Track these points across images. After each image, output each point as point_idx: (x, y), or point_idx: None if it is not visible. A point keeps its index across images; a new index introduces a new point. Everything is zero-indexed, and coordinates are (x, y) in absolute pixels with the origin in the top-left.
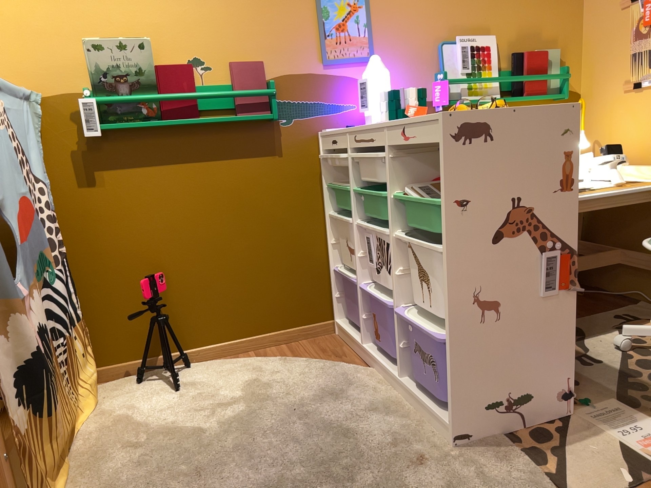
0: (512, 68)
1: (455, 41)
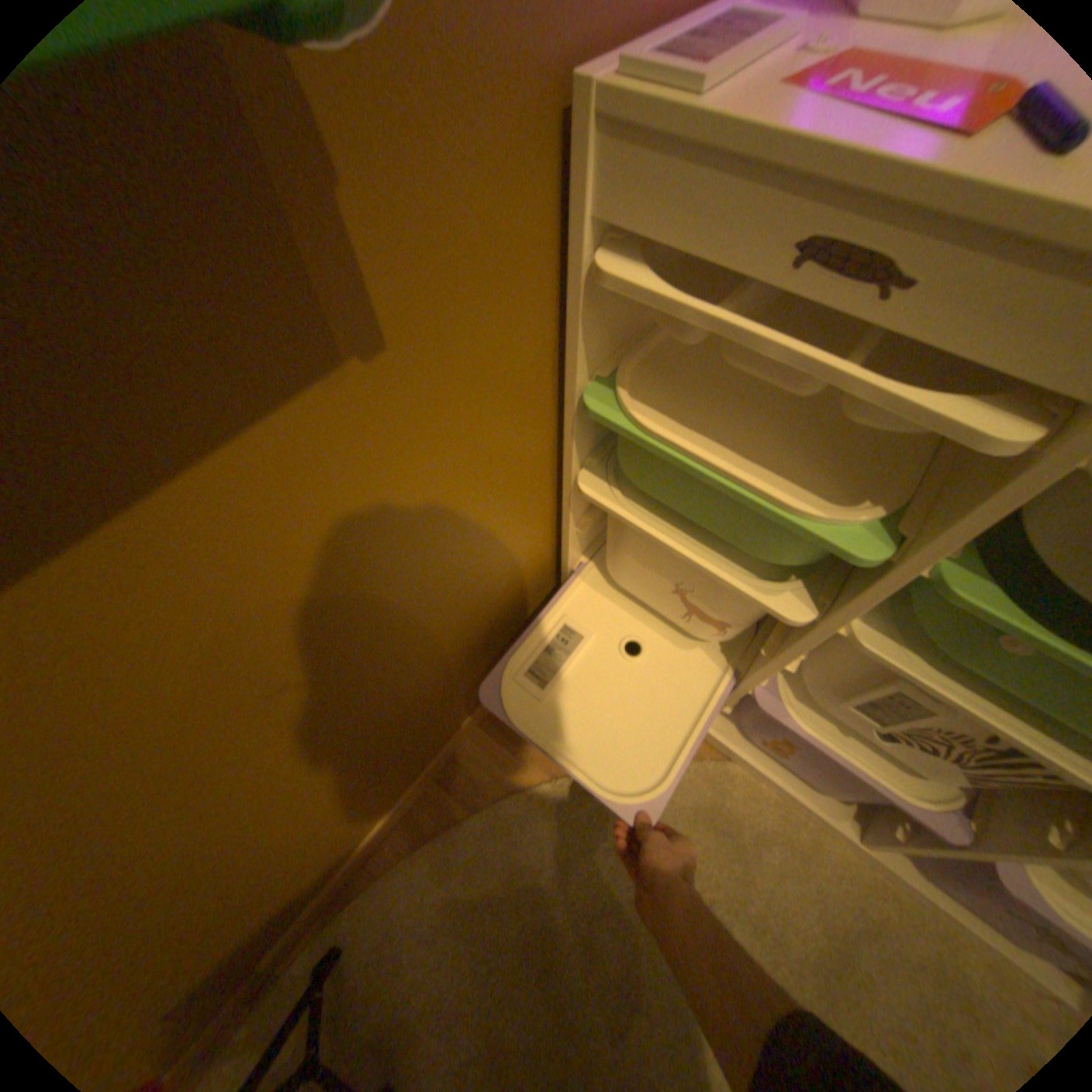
0: None
1: None
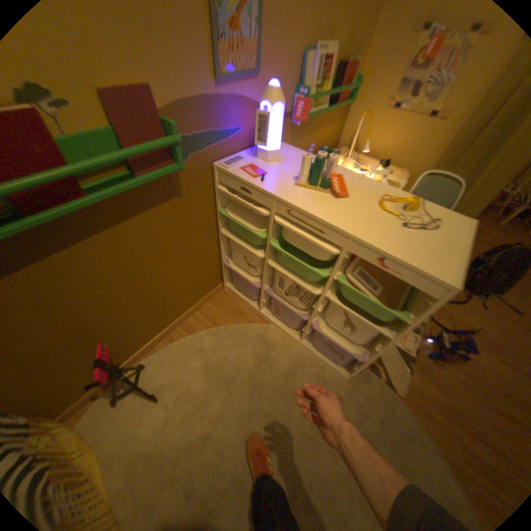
0: (335, 74)
1: (316, 48)
